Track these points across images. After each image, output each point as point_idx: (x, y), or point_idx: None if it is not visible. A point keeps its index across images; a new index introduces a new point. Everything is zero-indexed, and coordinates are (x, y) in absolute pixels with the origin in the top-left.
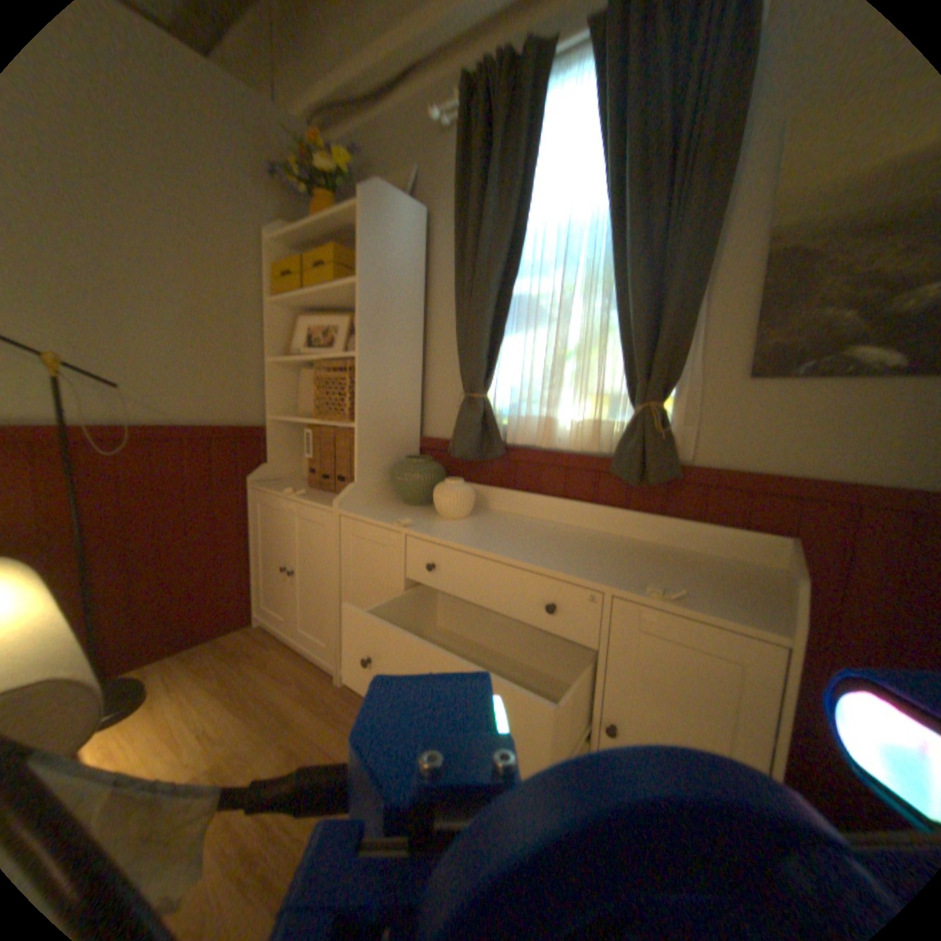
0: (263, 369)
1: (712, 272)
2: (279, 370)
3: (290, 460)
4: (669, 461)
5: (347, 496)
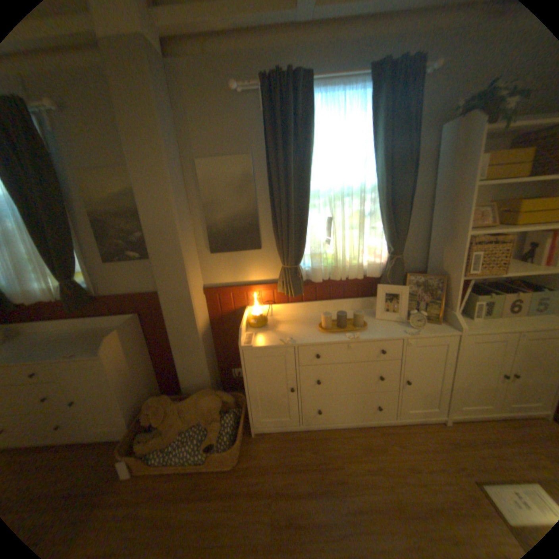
0: None
1: (68, 228)
2: None
3: None
4: (79, 301)
5: None
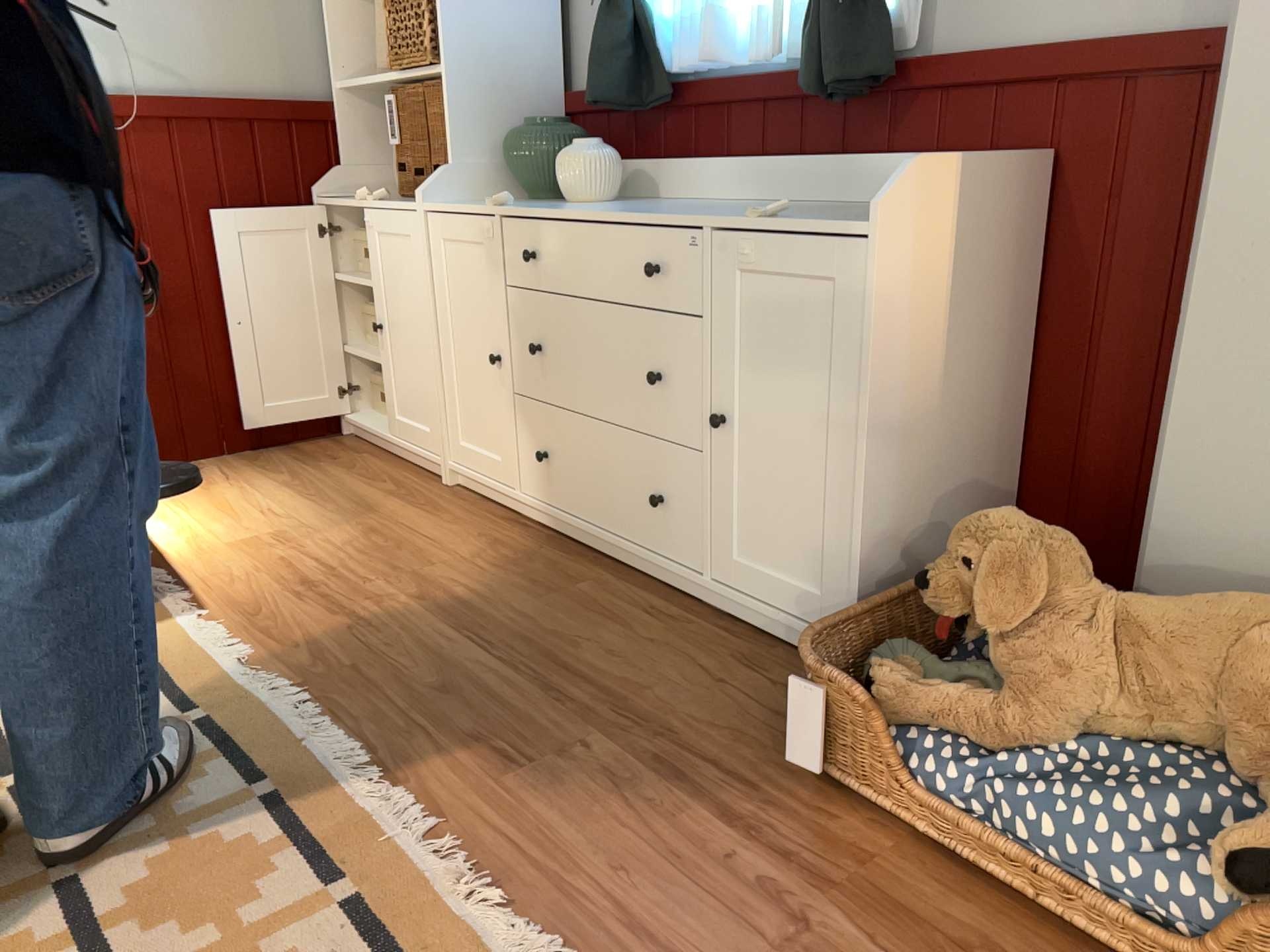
0: (320, 8)
1: None
2: (345, 7)
3: (376, 166)
4: (855, 50)
5: (434, 187)
